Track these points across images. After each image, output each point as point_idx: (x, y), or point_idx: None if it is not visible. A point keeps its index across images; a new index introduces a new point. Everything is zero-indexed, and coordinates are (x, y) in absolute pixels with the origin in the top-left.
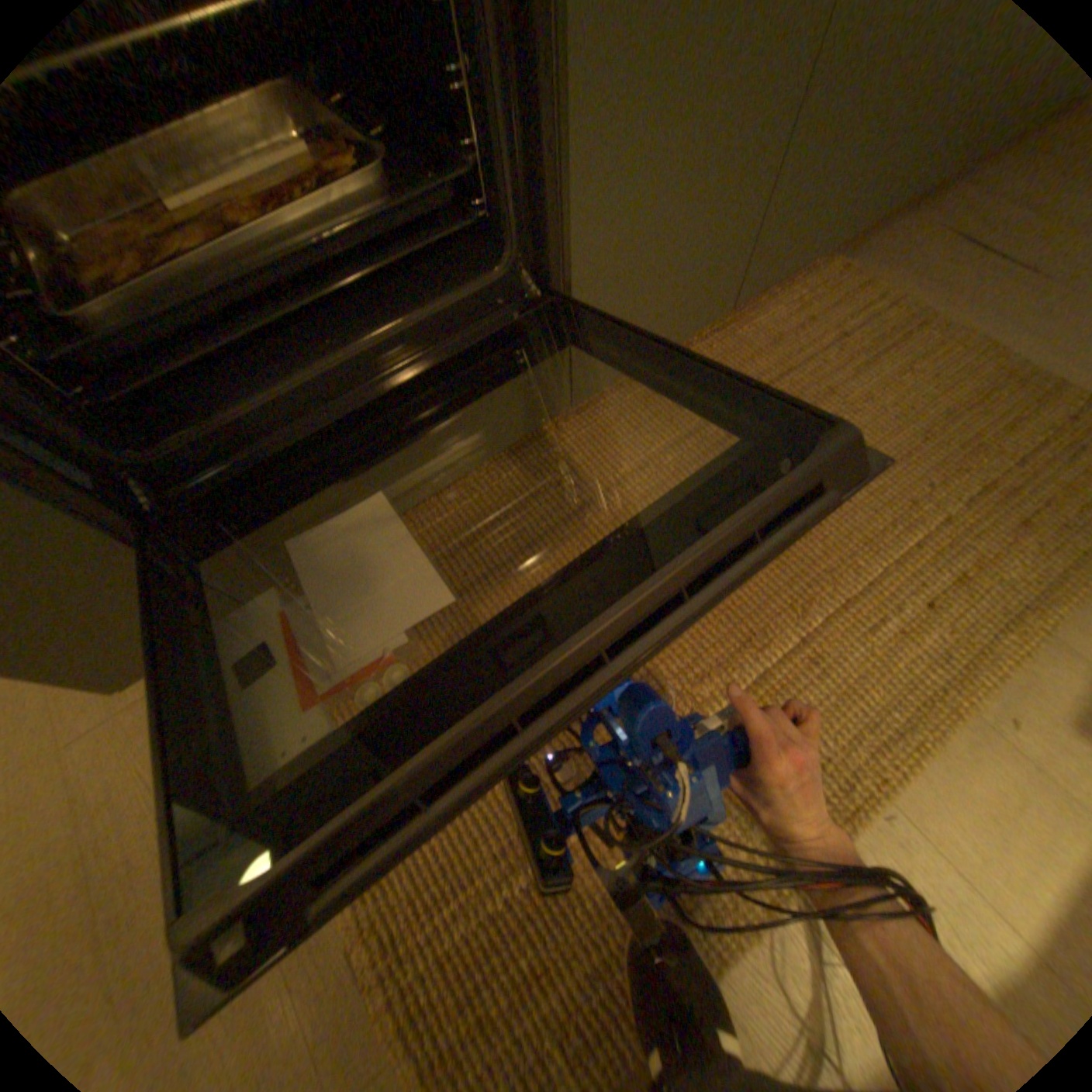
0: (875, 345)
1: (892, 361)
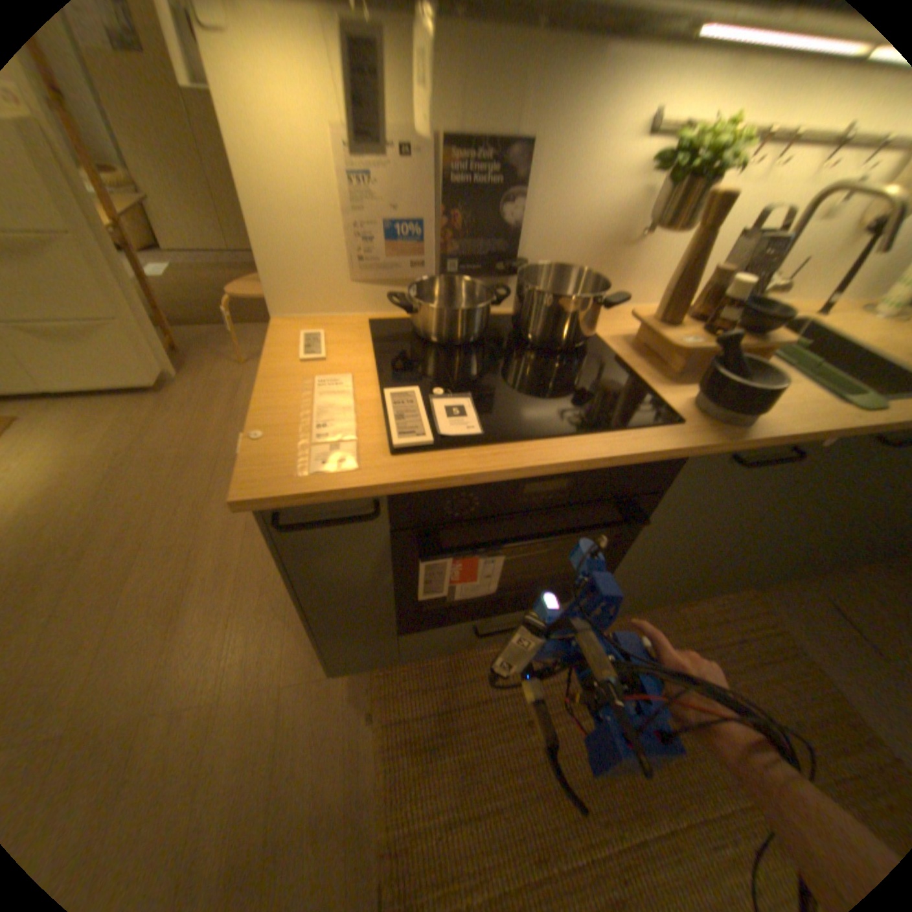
0: (764, 657)
1: (772, 673)
